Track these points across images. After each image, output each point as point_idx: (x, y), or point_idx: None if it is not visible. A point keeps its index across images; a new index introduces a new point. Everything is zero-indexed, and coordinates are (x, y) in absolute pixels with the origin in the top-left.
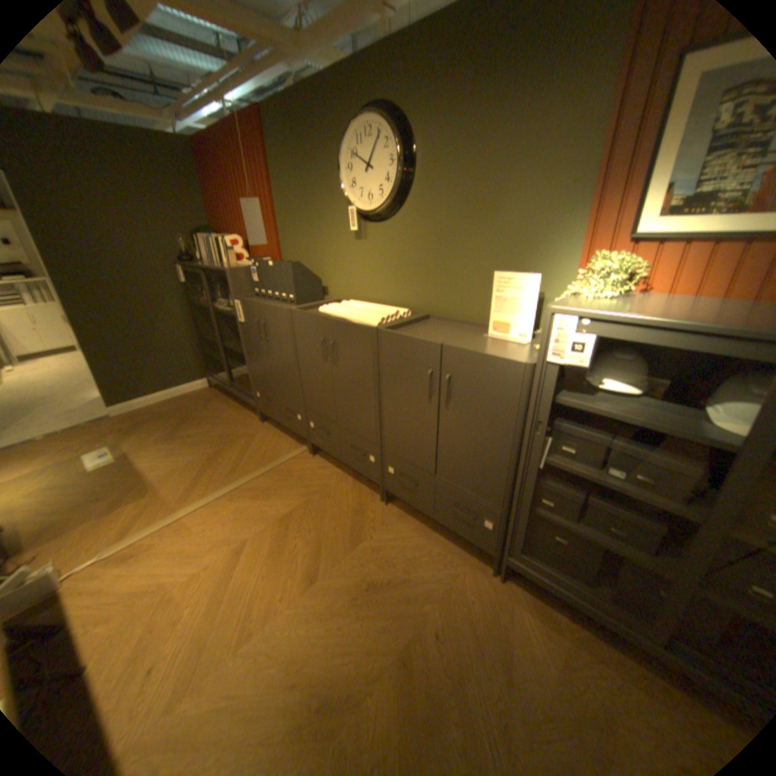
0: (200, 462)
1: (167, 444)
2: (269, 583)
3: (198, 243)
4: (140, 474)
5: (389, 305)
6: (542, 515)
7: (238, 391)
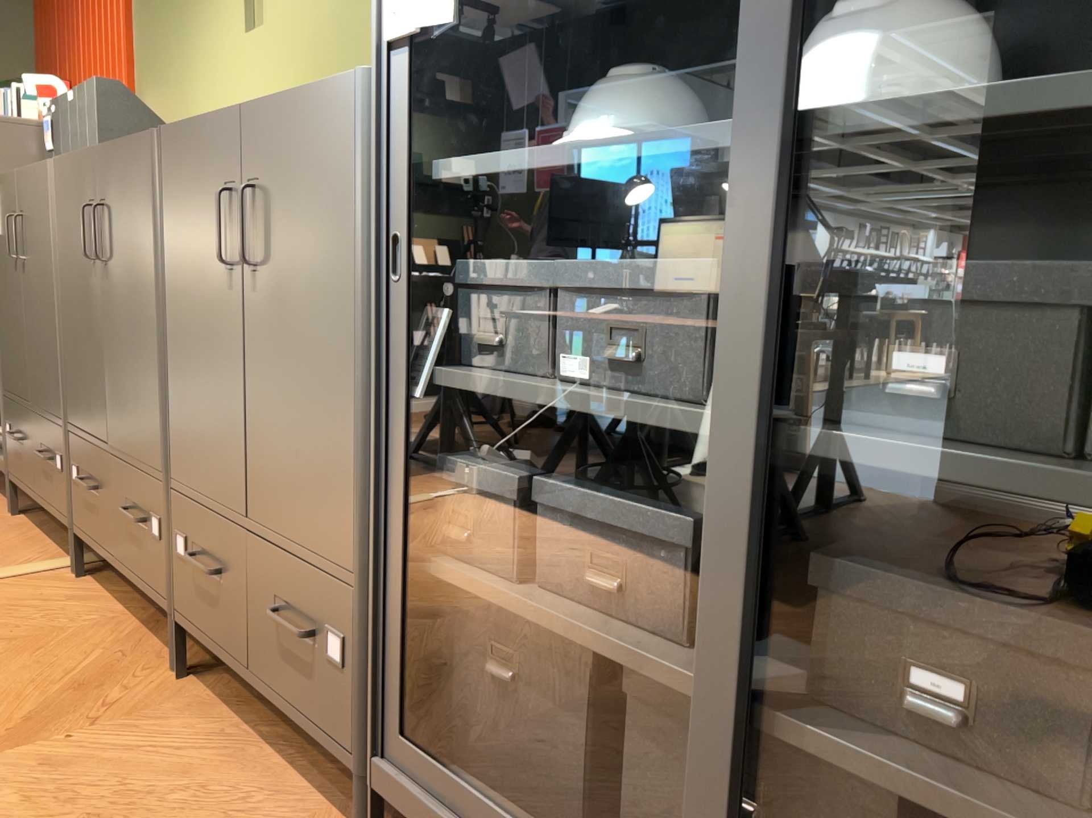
0: None
1: None
2: None
3: None
4: None
5: None
6: (445, 575)
7: None
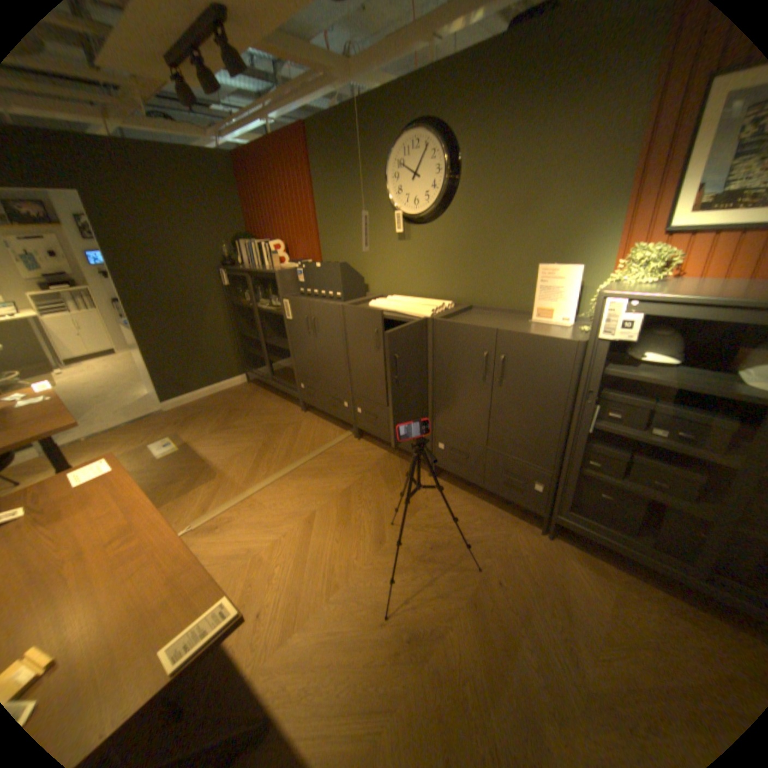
0: (257, 448)
1: (223, 434)
2: (344, 545)
3: (241, 249)
4: (206, 460)
5: (432, 298)
6: (591, 474)
7: (280, 385)
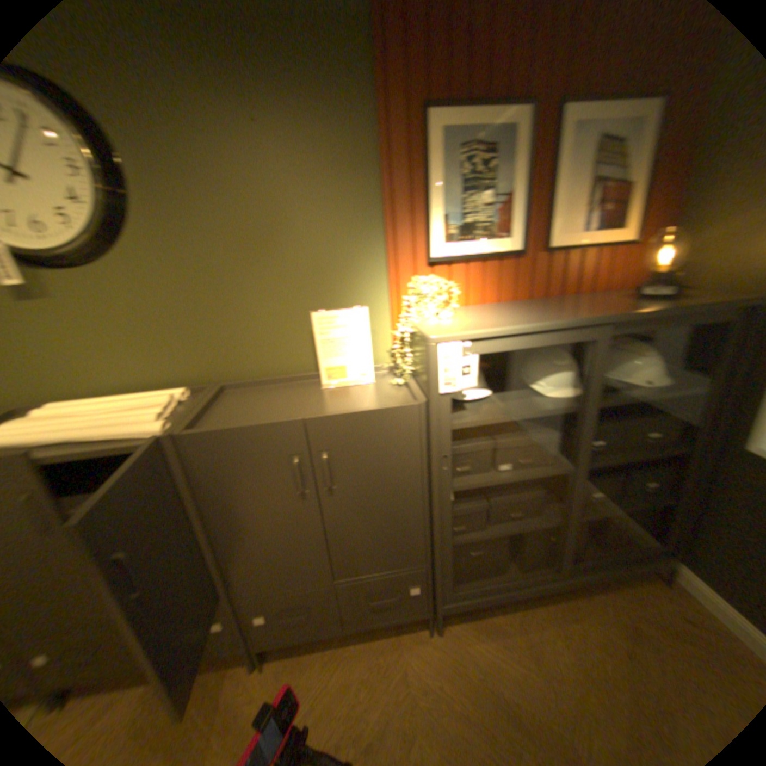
0: None
1: None
2: None
3: None
4: None
5: (136, 389)
6: (459, 540)
7: None
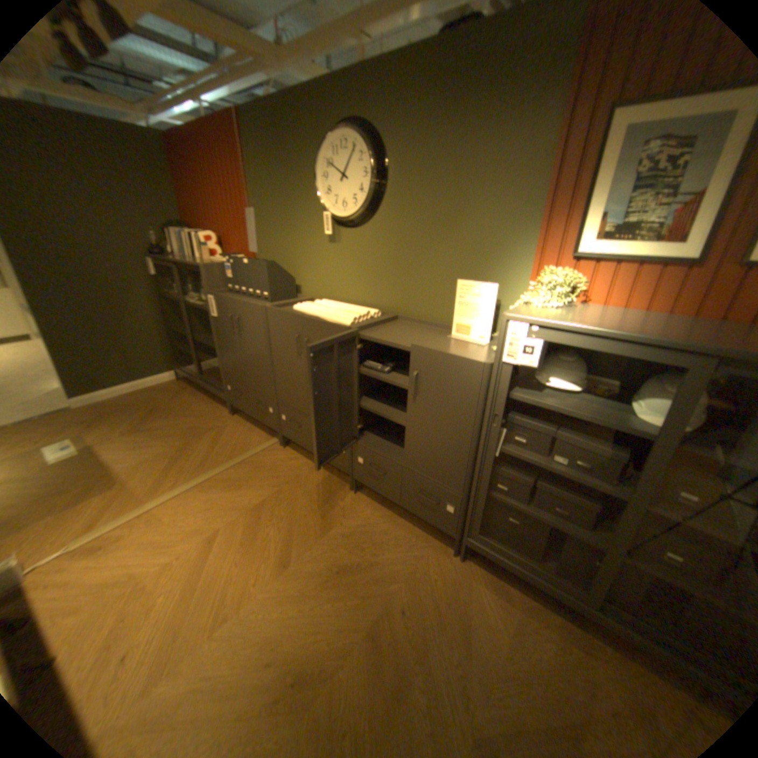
0: (169, 454)
1: (134, 437)
2: (242, 570)
3: (169, 236)
4: (106, 467)
5: (360, 305)
6: (497, 497)
7: (207, 384)
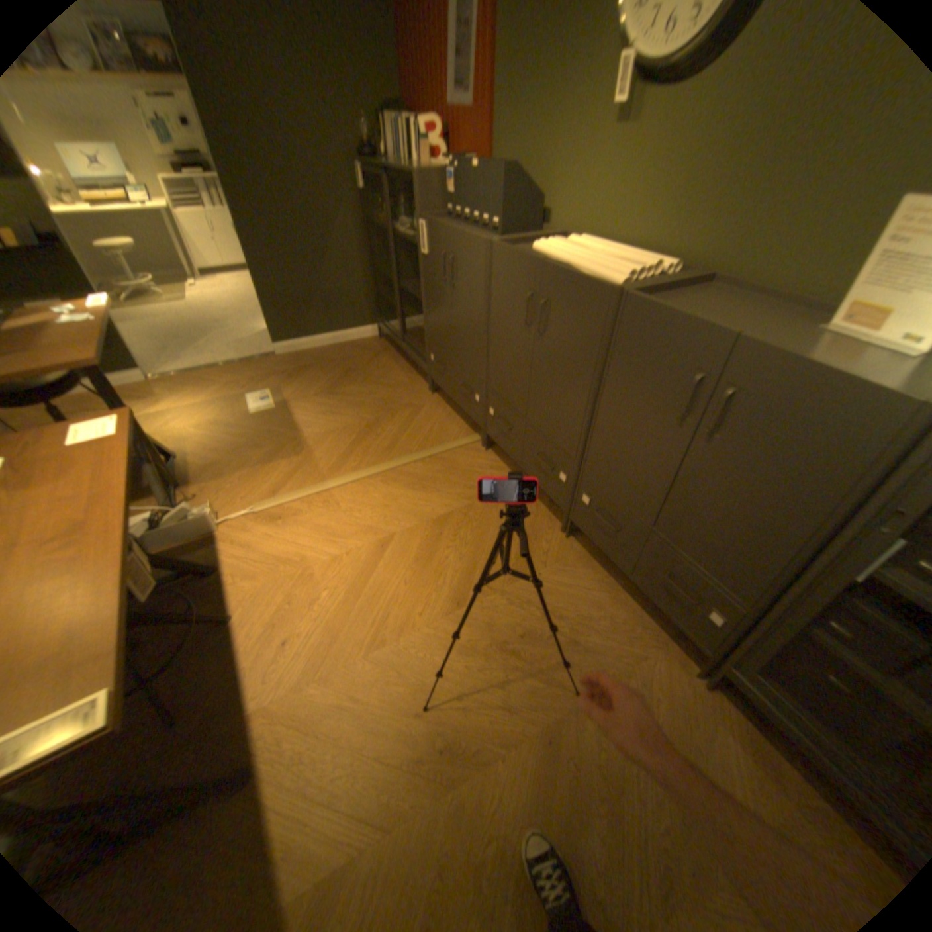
0: (360, 429)
1: (329, 400)
2: (413, 591)
3: (385, 130)
4: (299, 429)
5: (647, 248)
6: (826, 641)
7: (411, 350)
